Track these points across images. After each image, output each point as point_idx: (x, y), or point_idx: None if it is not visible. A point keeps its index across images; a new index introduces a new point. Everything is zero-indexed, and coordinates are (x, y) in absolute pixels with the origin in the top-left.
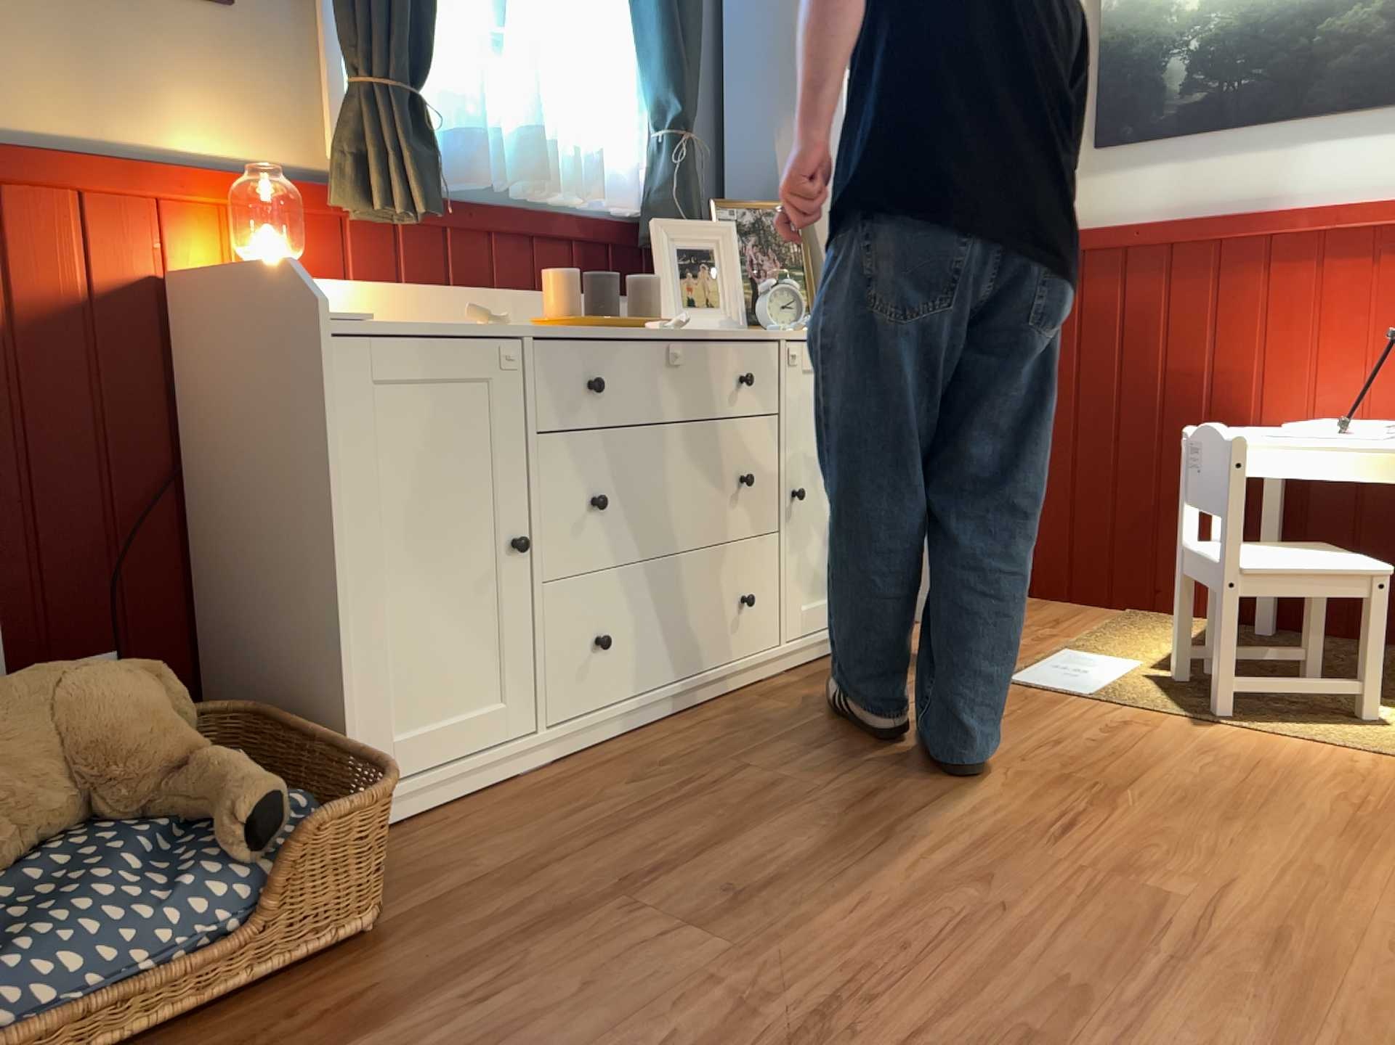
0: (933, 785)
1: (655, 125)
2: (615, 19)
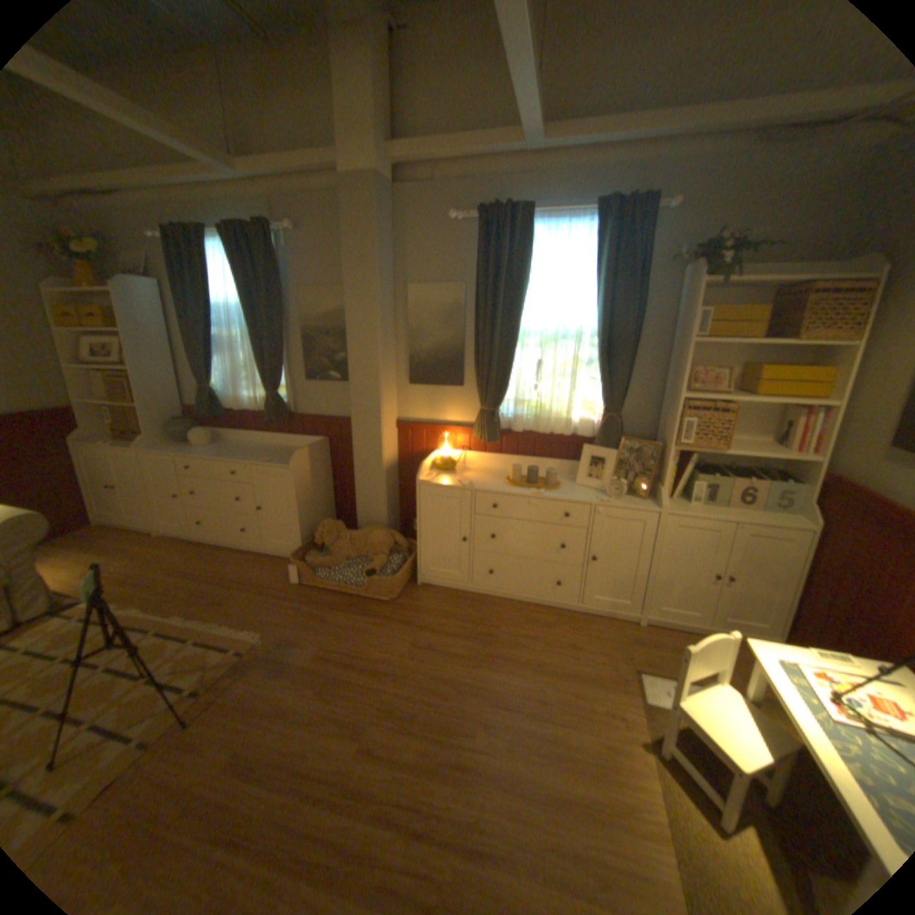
0: (517, 672)
1: (603, 408)
2: (595, 370)
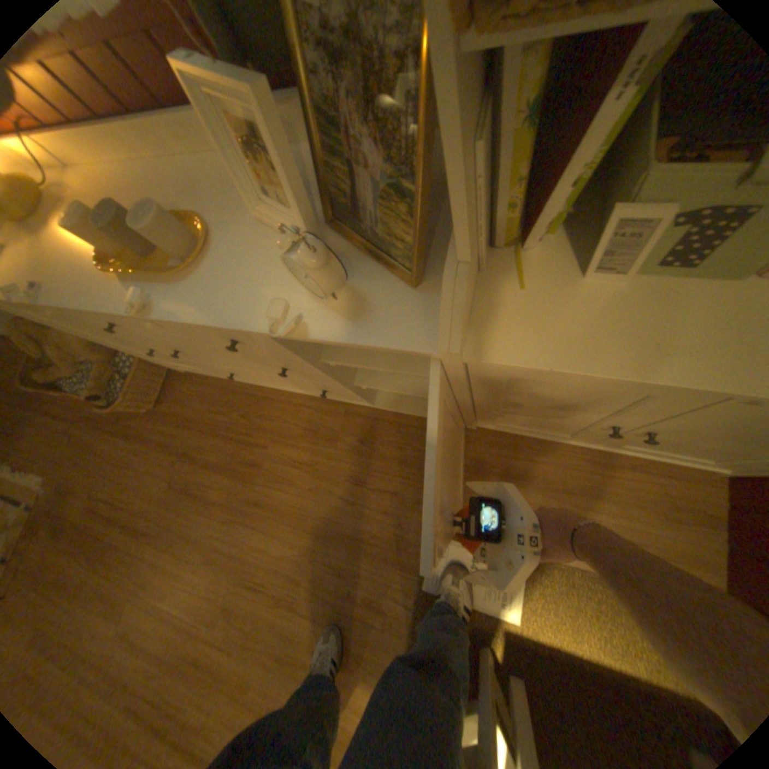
0: (273, 528)
1: None
2: None
